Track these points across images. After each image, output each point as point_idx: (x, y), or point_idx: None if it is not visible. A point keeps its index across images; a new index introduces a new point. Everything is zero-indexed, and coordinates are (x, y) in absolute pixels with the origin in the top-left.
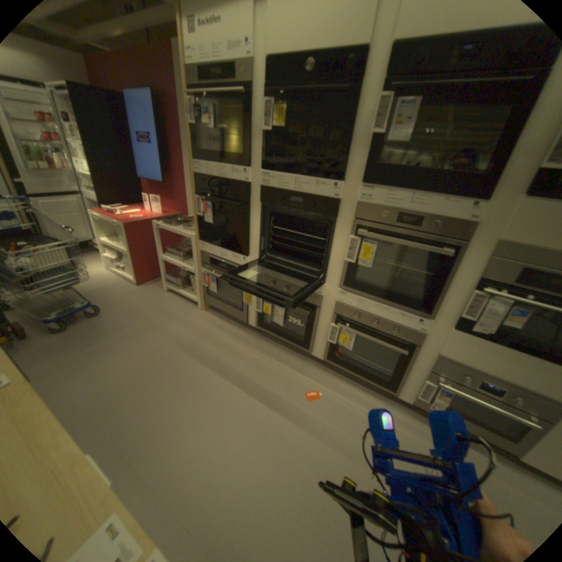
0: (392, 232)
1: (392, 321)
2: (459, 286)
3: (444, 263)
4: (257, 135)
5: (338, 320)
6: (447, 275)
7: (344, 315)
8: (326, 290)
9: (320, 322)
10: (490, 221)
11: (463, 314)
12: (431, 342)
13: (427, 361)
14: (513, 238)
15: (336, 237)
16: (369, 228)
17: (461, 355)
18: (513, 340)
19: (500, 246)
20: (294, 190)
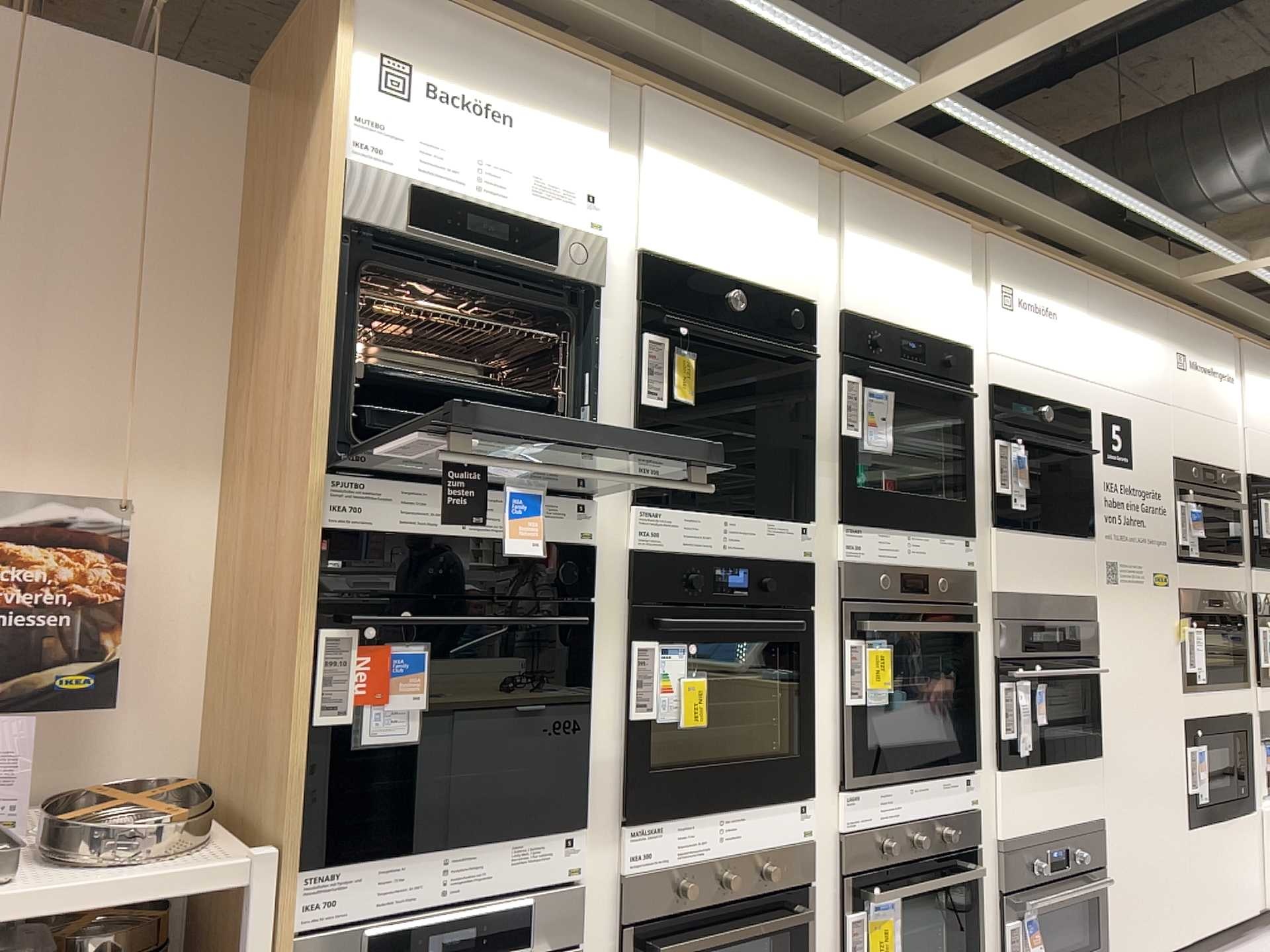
0: (898, 612)
1: (935, 814)
2: (980, 683)
3: (954, 651)
4: (616, 410)
5: (857, 890)
6: (972, 669)
7: (865, 860)
8: (815, 813)
9: (814, 937)
10: (978, 568)
11: (1002, 732)
12: (982, 820)
13: (988, 872)
14: (1003, 585)
15: (815, 653)
16: (869, 613)
17: (1018, 816)
18: (1044, 746)
19: (998, 601)
20: (725, 550)
